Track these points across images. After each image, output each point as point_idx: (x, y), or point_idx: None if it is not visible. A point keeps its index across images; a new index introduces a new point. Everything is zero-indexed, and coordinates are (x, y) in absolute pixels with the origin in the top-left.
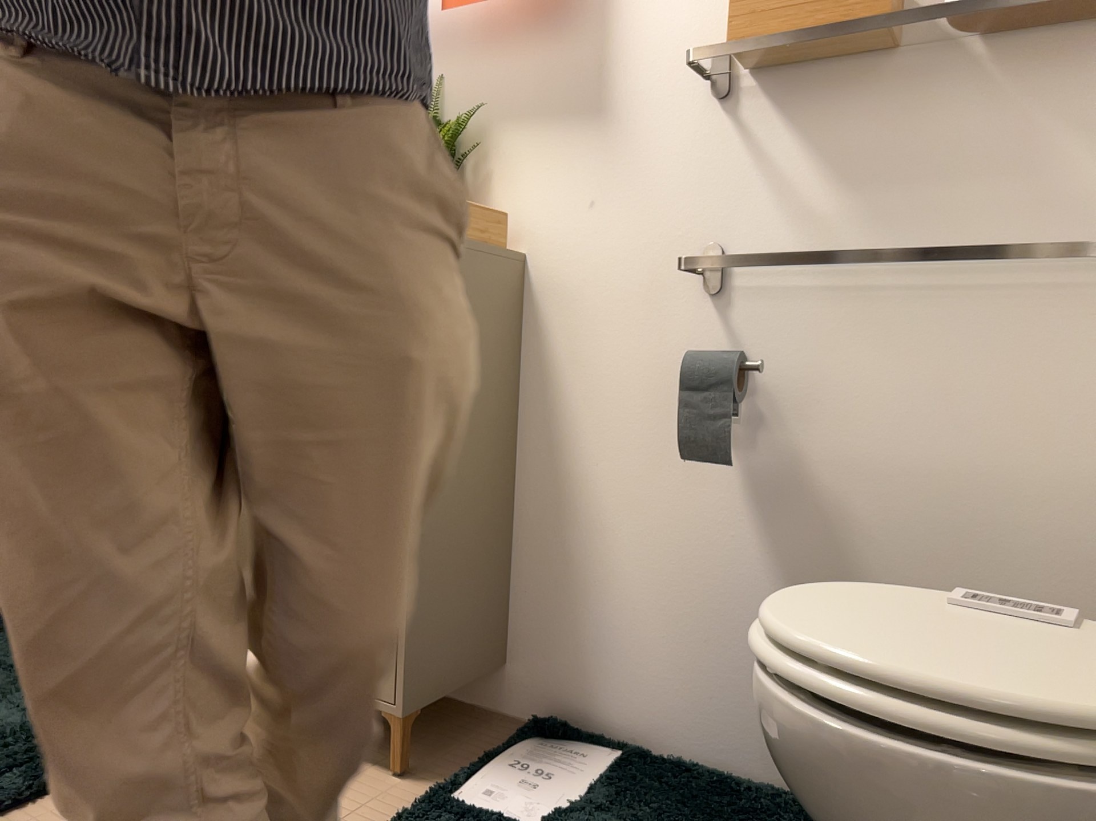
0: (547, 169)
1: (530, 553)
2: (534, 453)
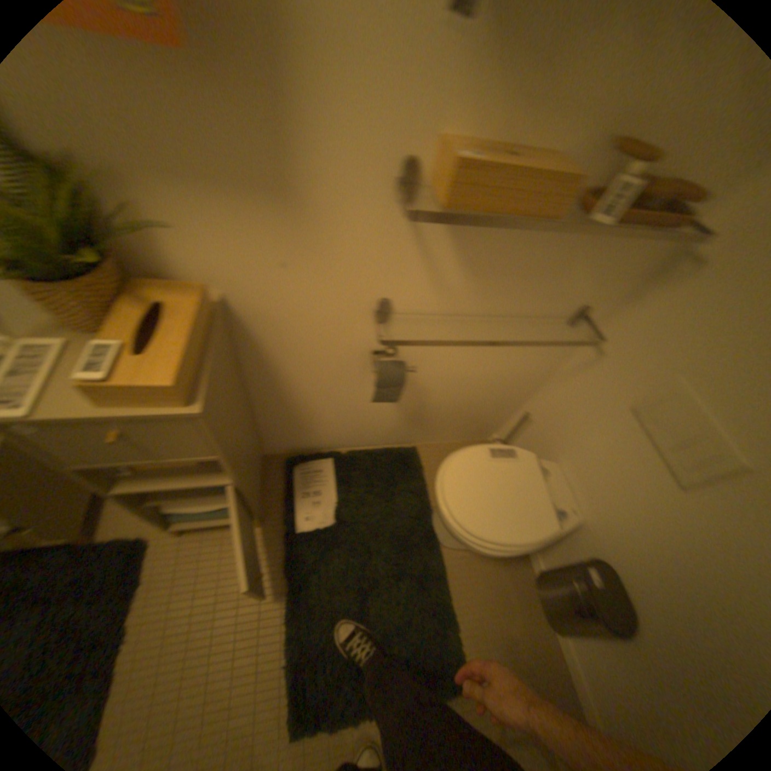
0: (232, 228)
1: (270, 416)
2: (264, 386)
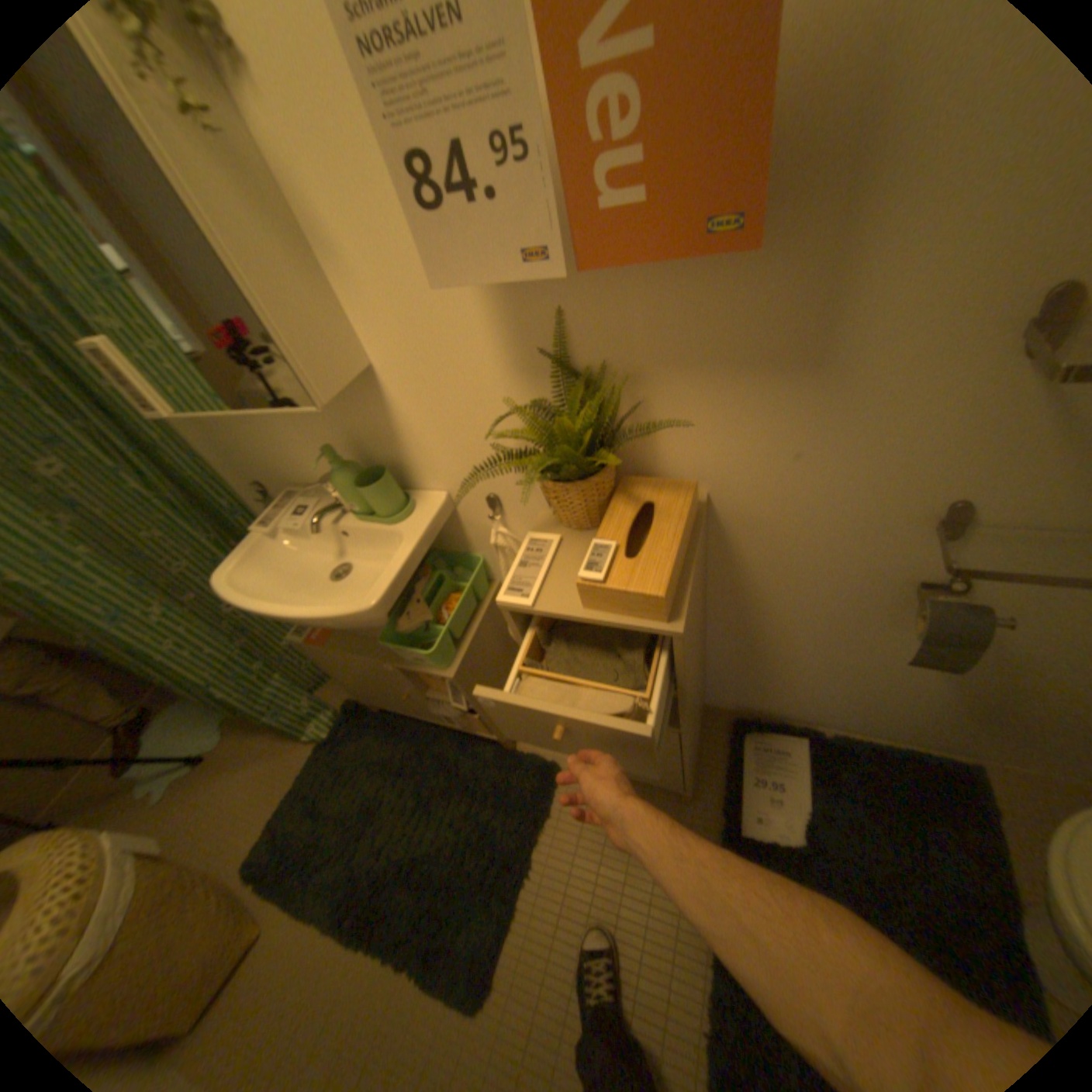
0: (735, 418)
1: (723, 654)
2: (725, 611)
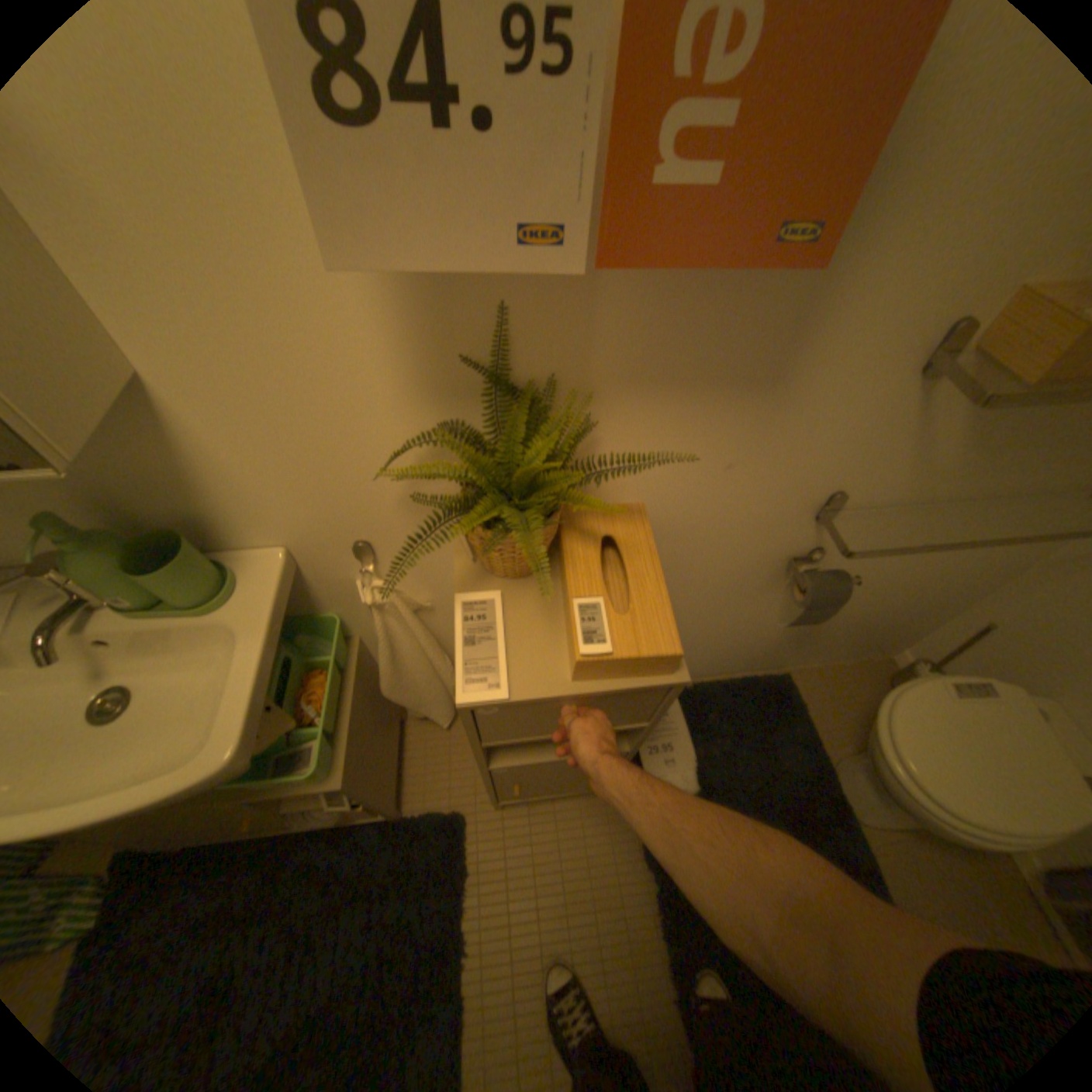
0: (682, 433)
1: None
2: None
